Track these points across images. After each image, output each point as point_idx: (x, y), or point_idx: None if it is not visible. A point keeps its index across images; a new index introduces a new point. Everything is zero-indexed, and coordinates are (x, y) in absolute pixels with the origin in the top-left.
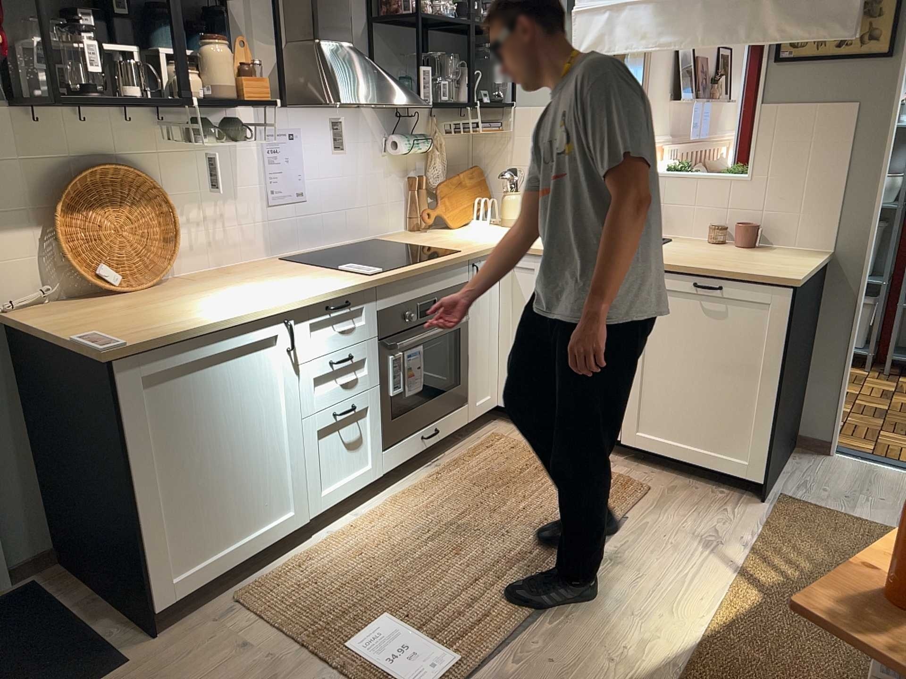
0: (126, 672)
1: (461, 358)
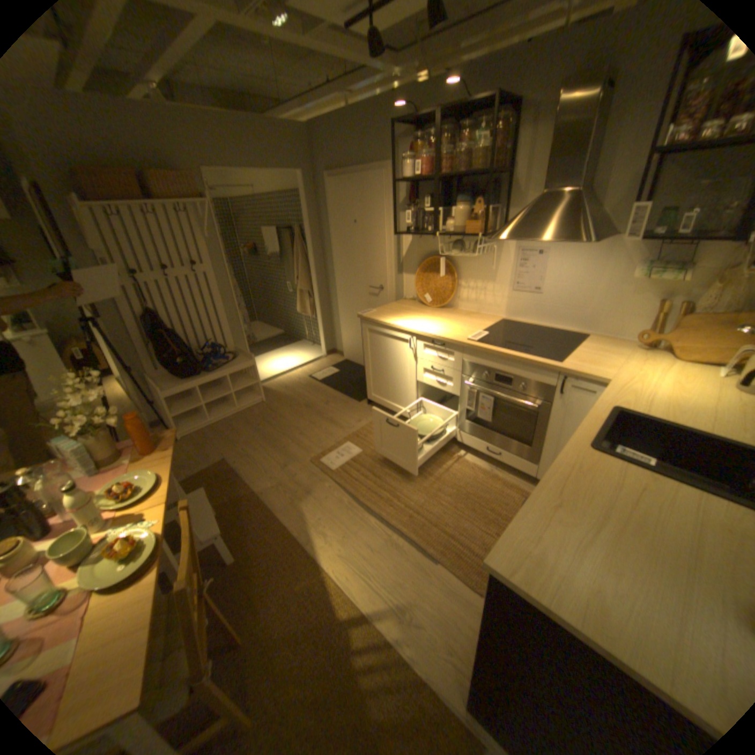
0: (355, 402)
1: (536, 432)
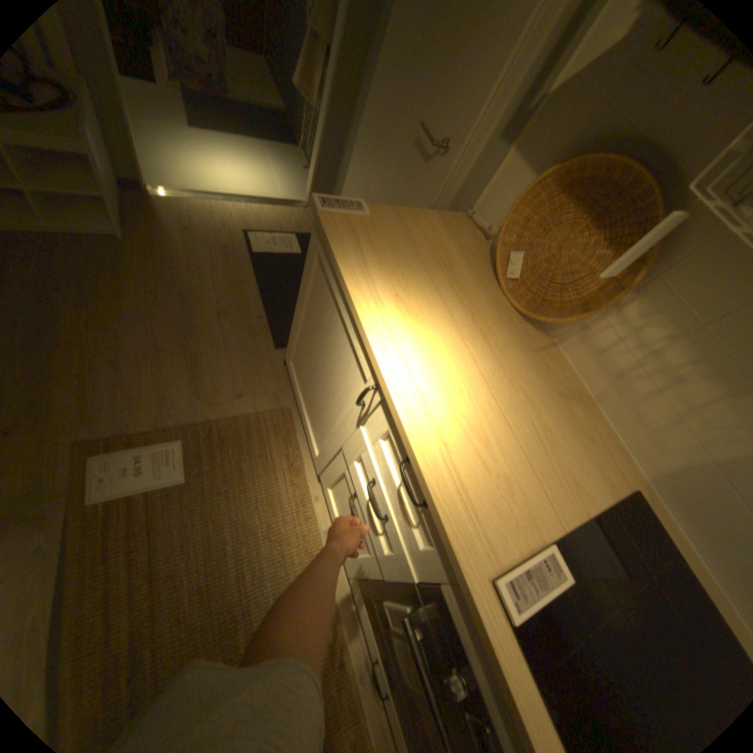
0: (268, 345)
1: None
